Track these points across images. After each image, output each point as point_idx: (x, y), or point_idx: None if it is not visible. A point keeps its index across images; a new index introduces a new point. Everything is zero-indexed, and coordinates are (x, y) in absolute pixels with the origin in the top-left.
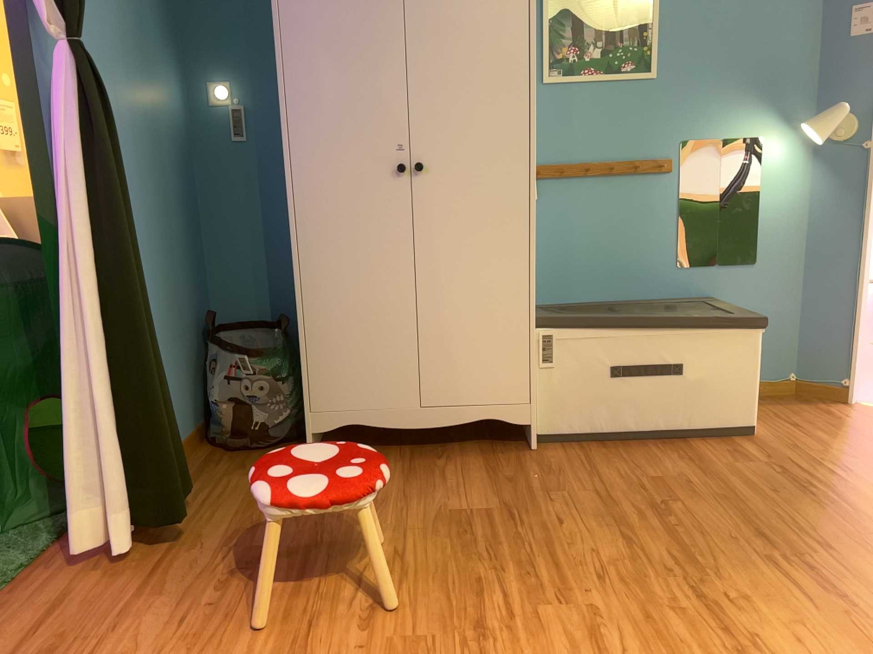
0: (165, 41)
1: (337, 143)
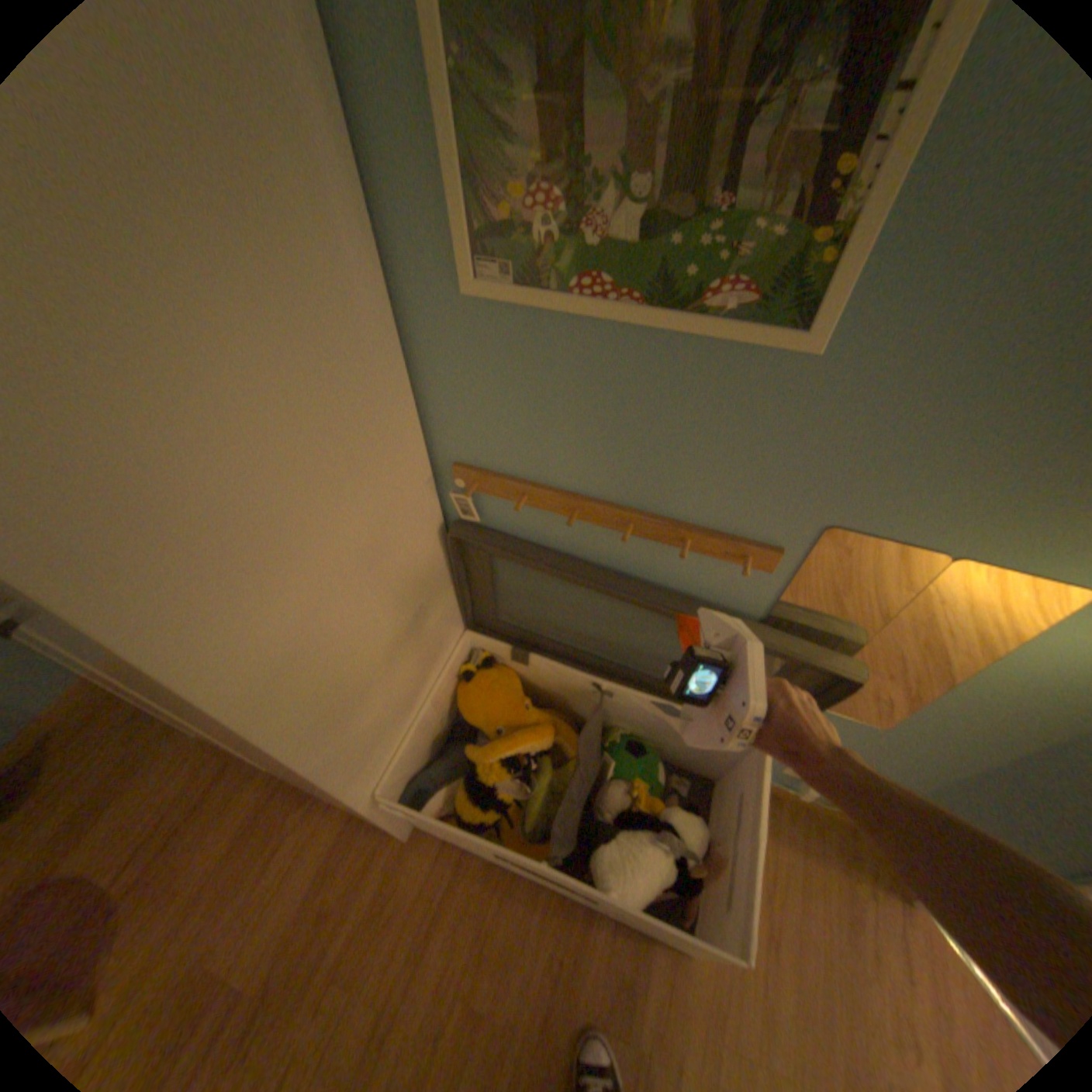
0: None
1: None
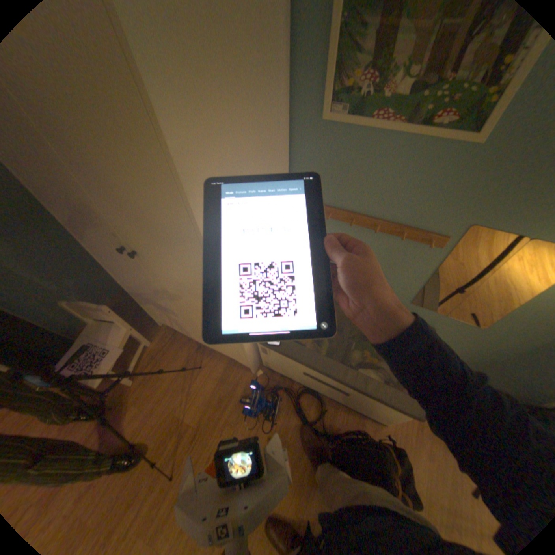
0: None
1: (75, 215)
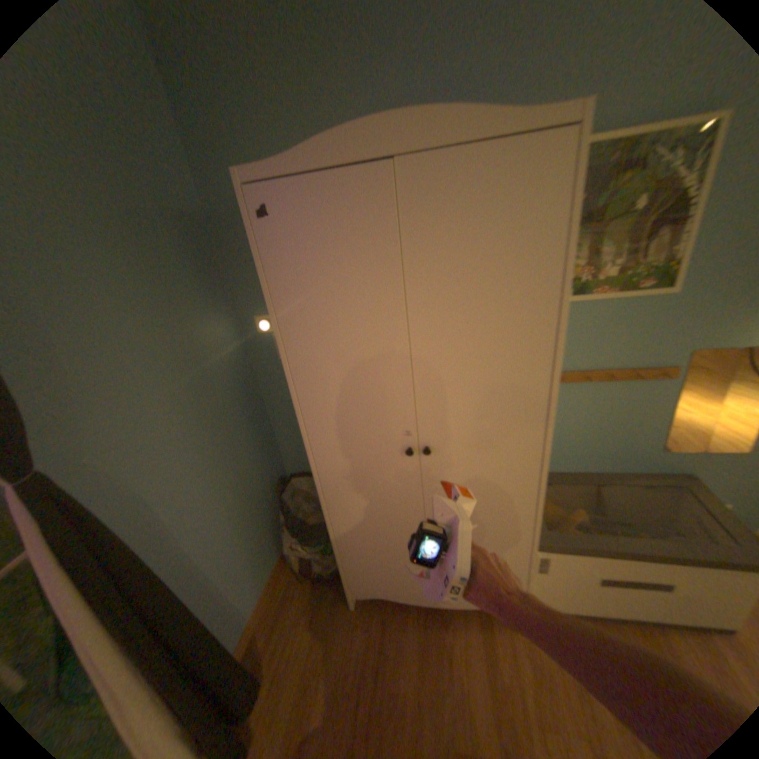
0: (202, 302)
1: (352, 427)
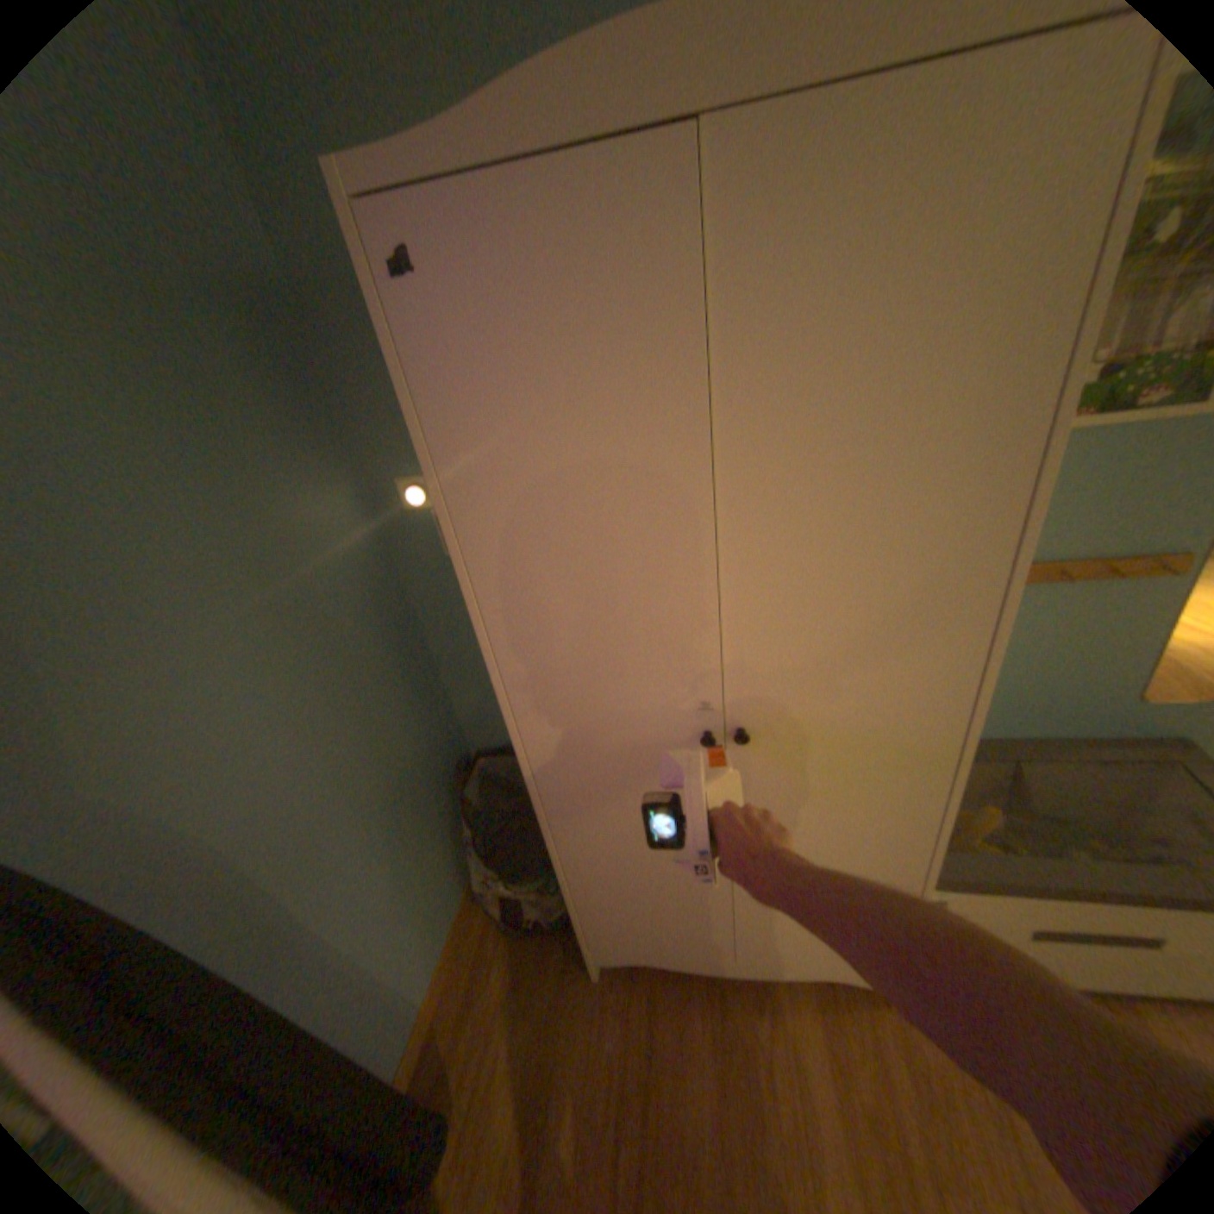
0: (293, 456)
1: (597, 694)
